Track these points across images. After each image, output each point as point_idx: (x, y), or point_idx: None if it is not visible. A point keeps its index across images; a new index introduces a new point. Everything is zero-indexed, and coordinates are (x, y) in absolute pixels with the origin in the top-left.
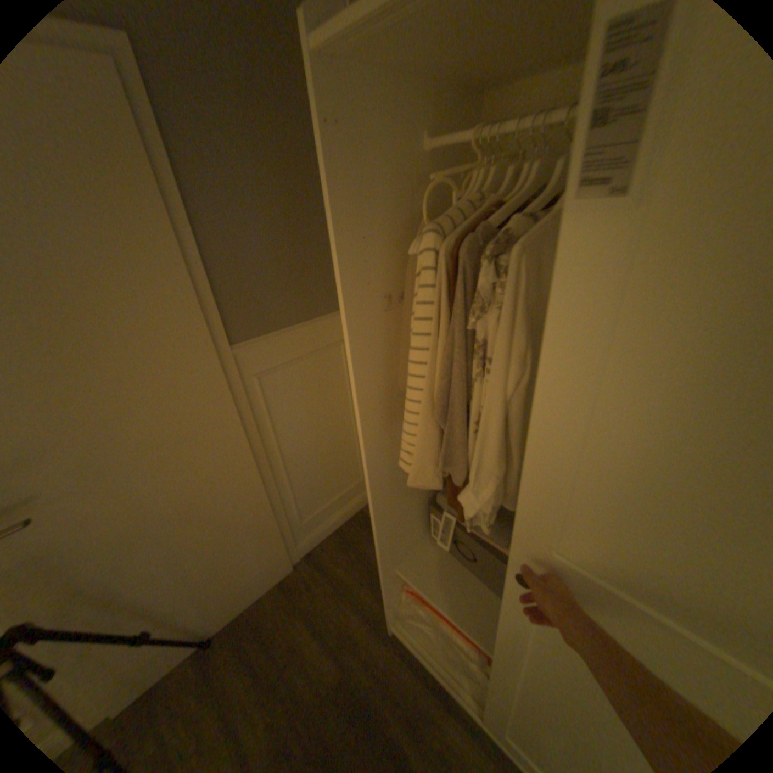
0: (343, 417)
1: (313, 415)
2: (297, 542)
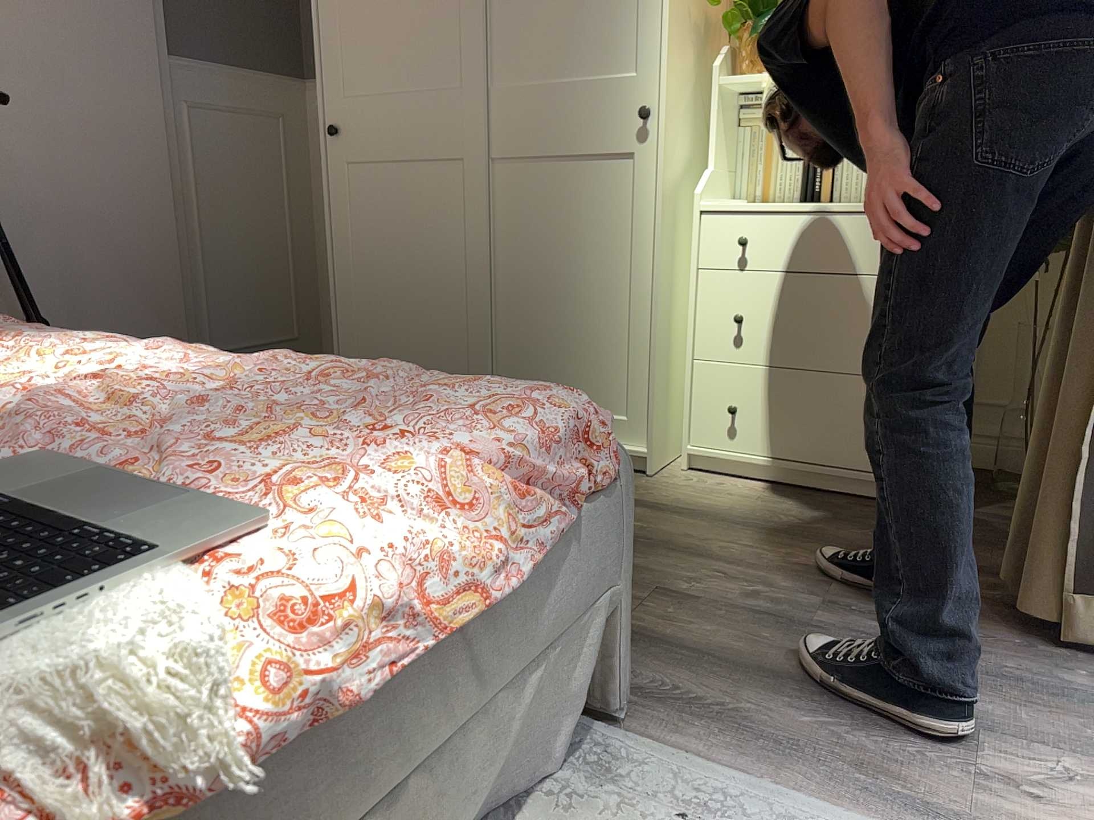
0: (279, 218)
1: (244, 193)
2: None
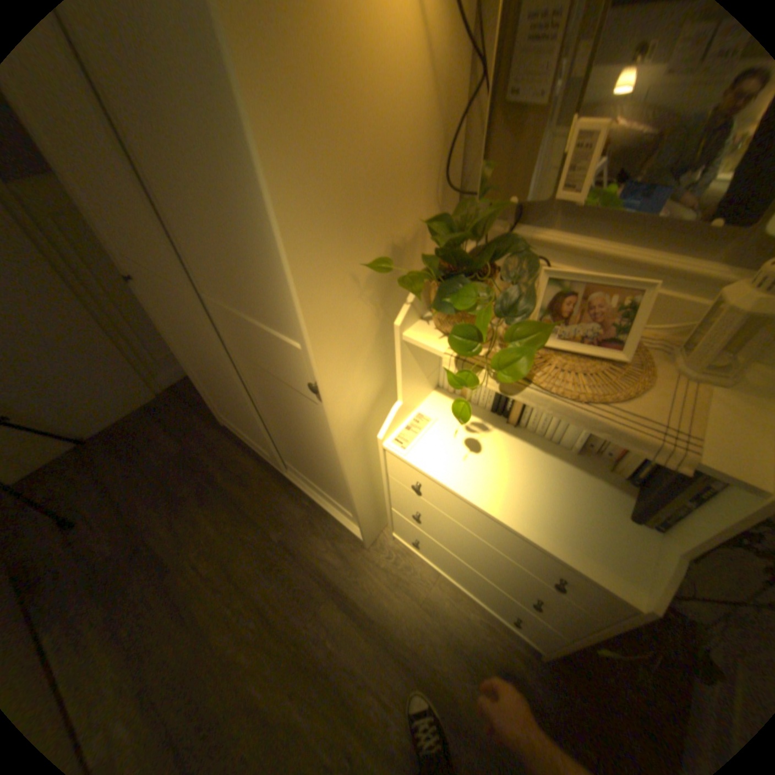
0: None
1: None
2: (155, 376)
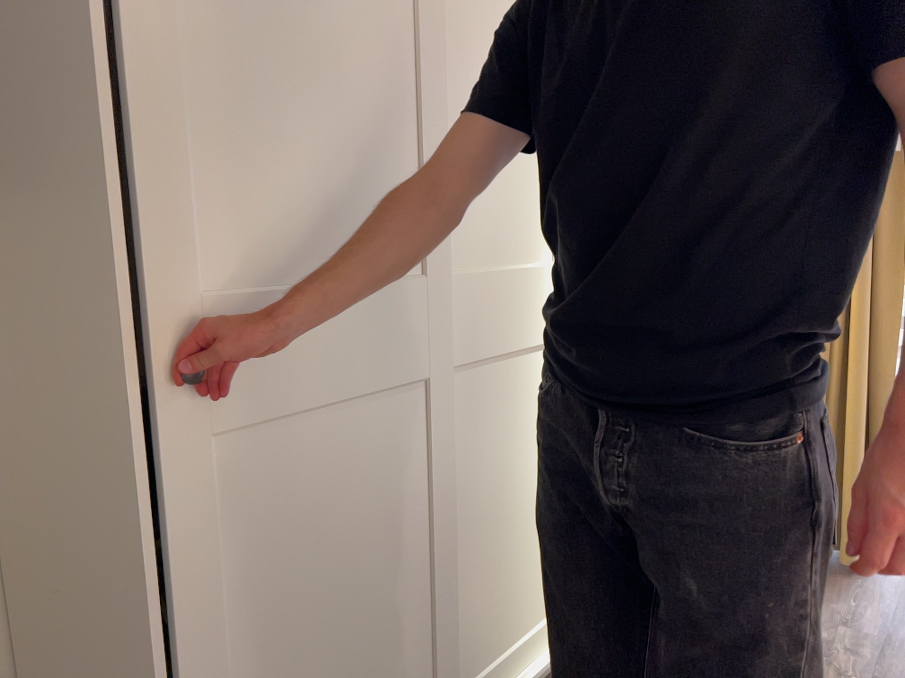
0: None
1: None
2: None
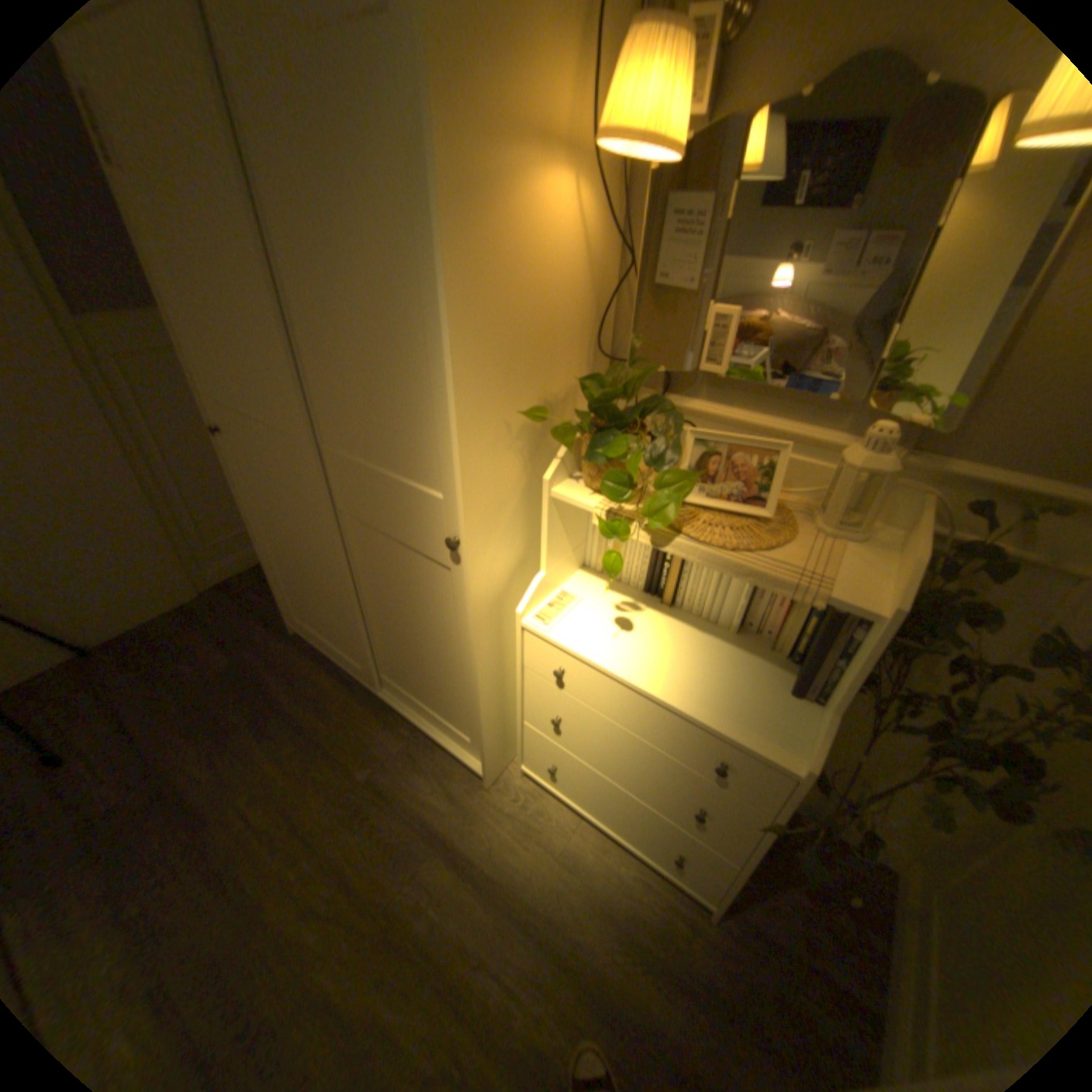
0: None
1: None
2: (202, 569)
